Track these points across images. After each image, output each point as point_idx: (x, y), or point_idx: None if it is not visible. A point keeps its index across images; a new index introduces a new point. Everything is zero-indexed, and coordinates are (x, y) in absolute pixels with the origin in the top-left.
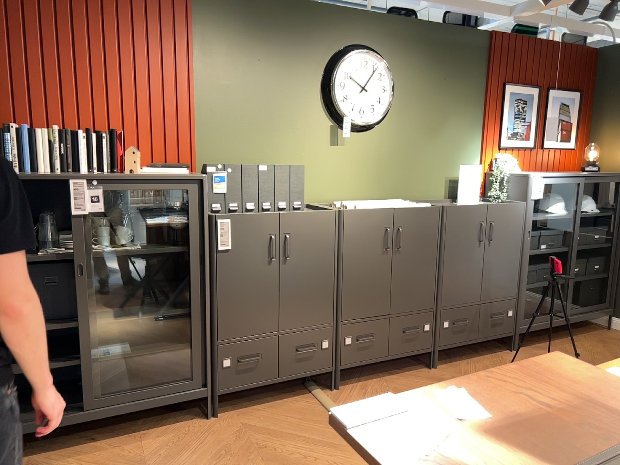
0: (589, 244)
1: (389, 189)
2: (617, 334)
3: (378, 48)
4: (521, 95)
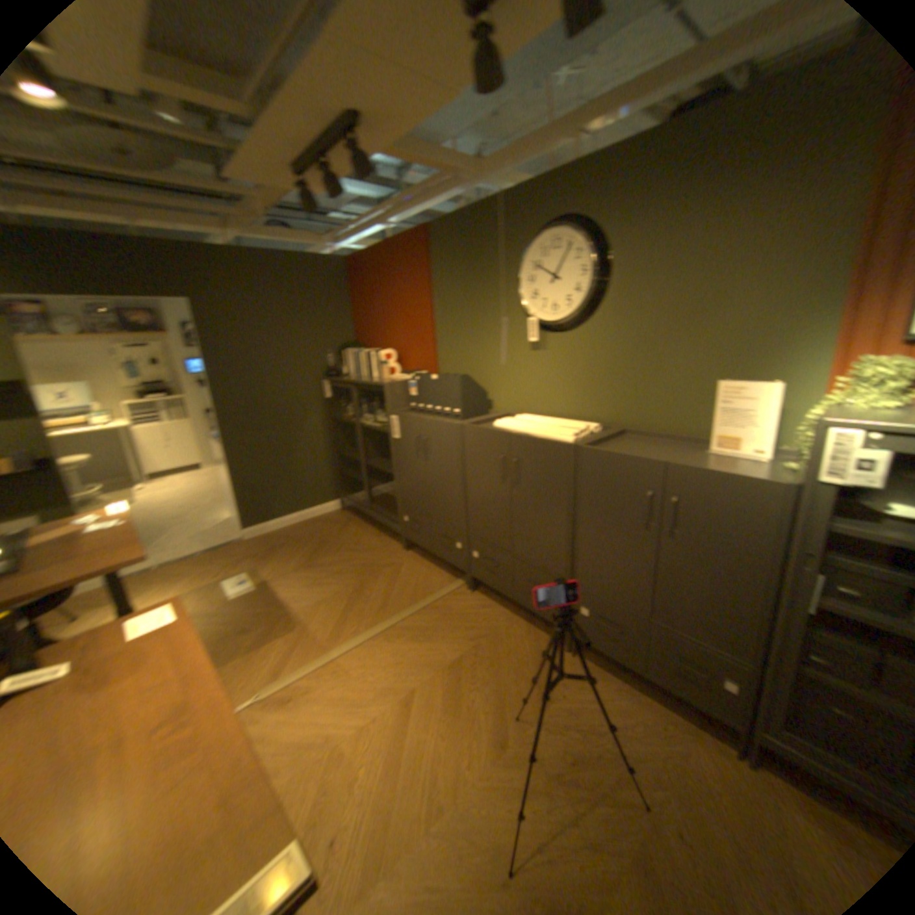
0: None
1: (604, 408)
2: None
3: (585, 209)
4: None
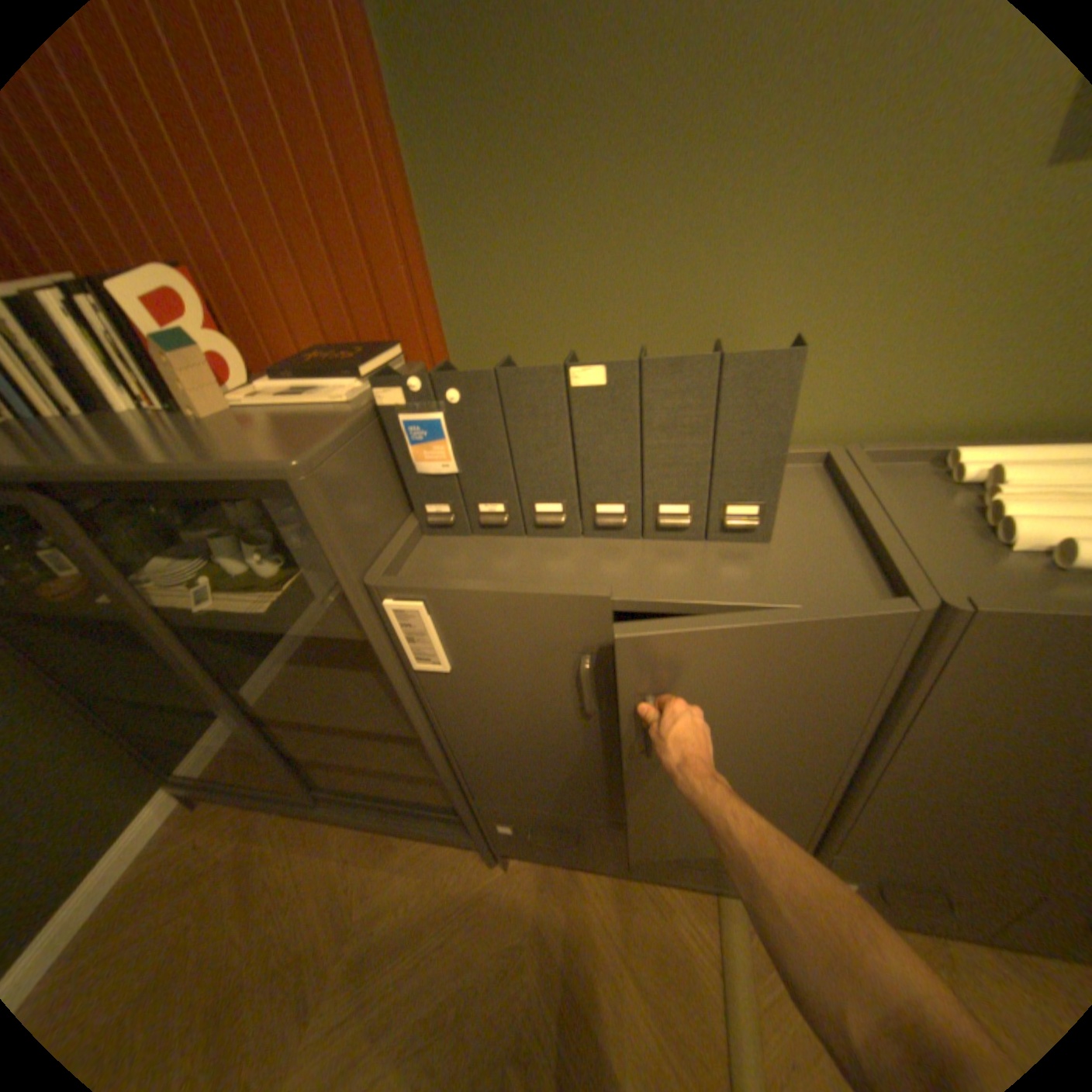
0: None
1: None
2: None
3: None
4: None
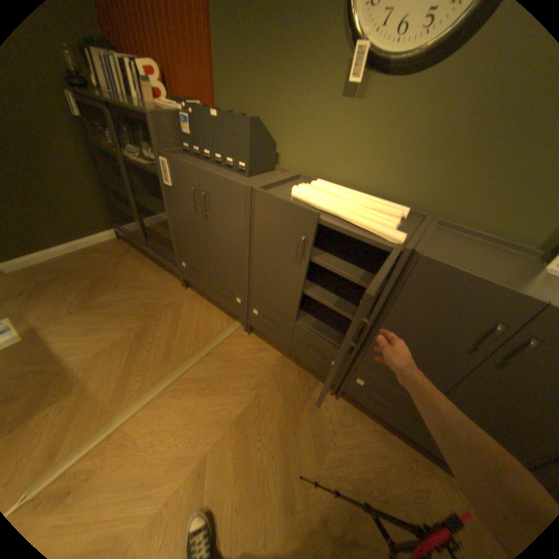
0: None
1: (418, 189)
2: None
3: None
4: None
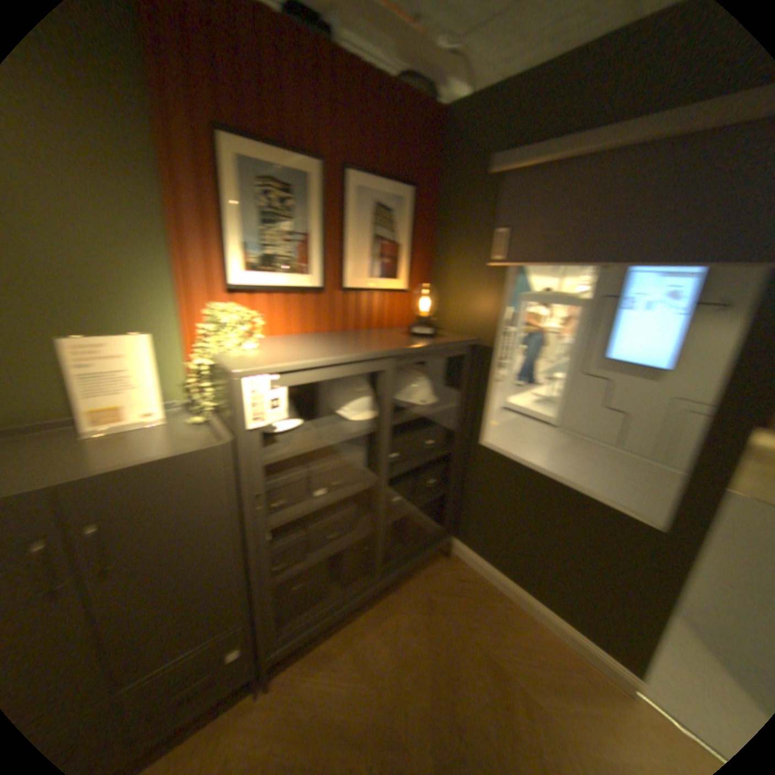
0: (415, 455)
1: None
2: (455, 570)
3: None
4: (270, 166)
